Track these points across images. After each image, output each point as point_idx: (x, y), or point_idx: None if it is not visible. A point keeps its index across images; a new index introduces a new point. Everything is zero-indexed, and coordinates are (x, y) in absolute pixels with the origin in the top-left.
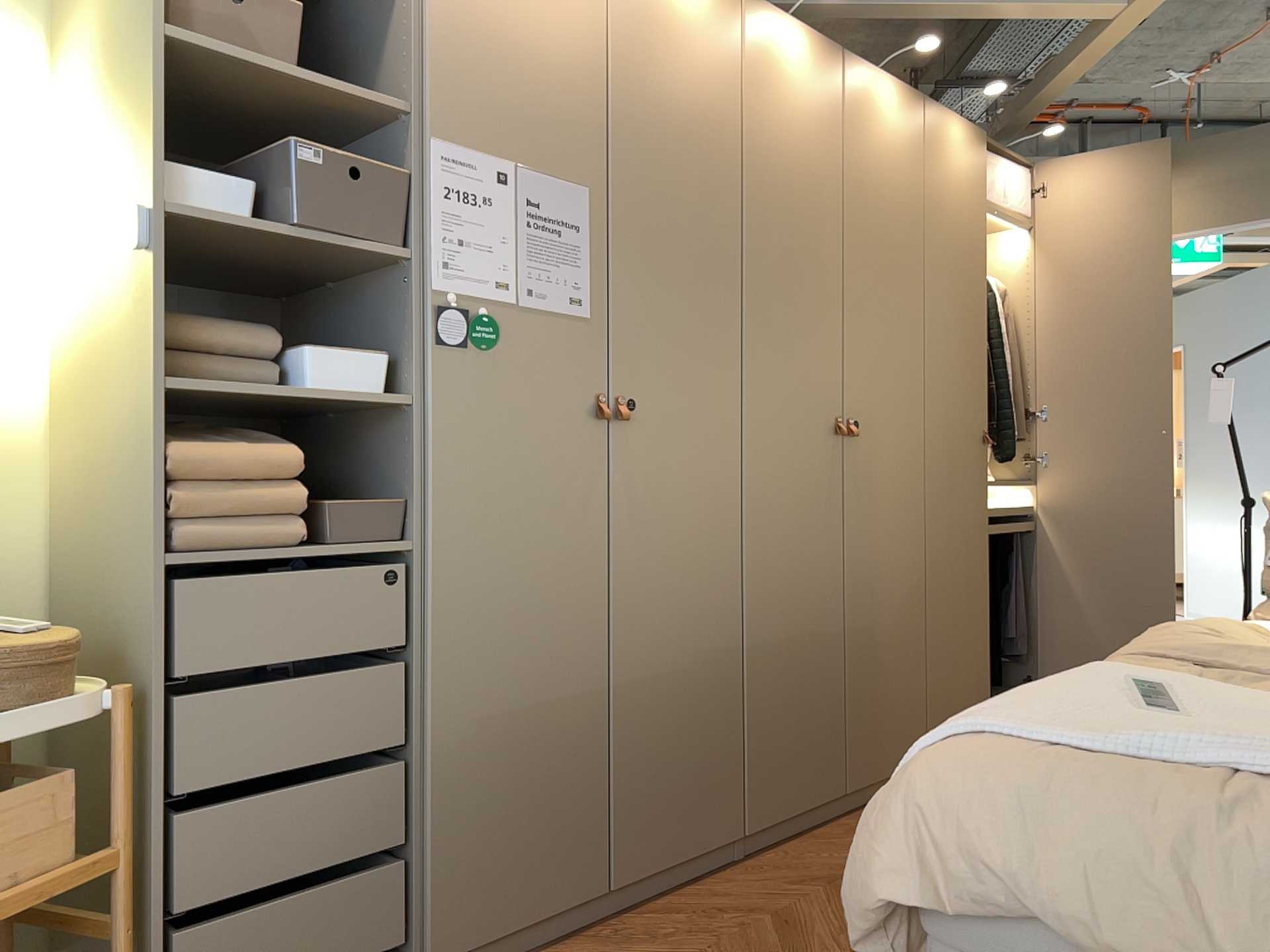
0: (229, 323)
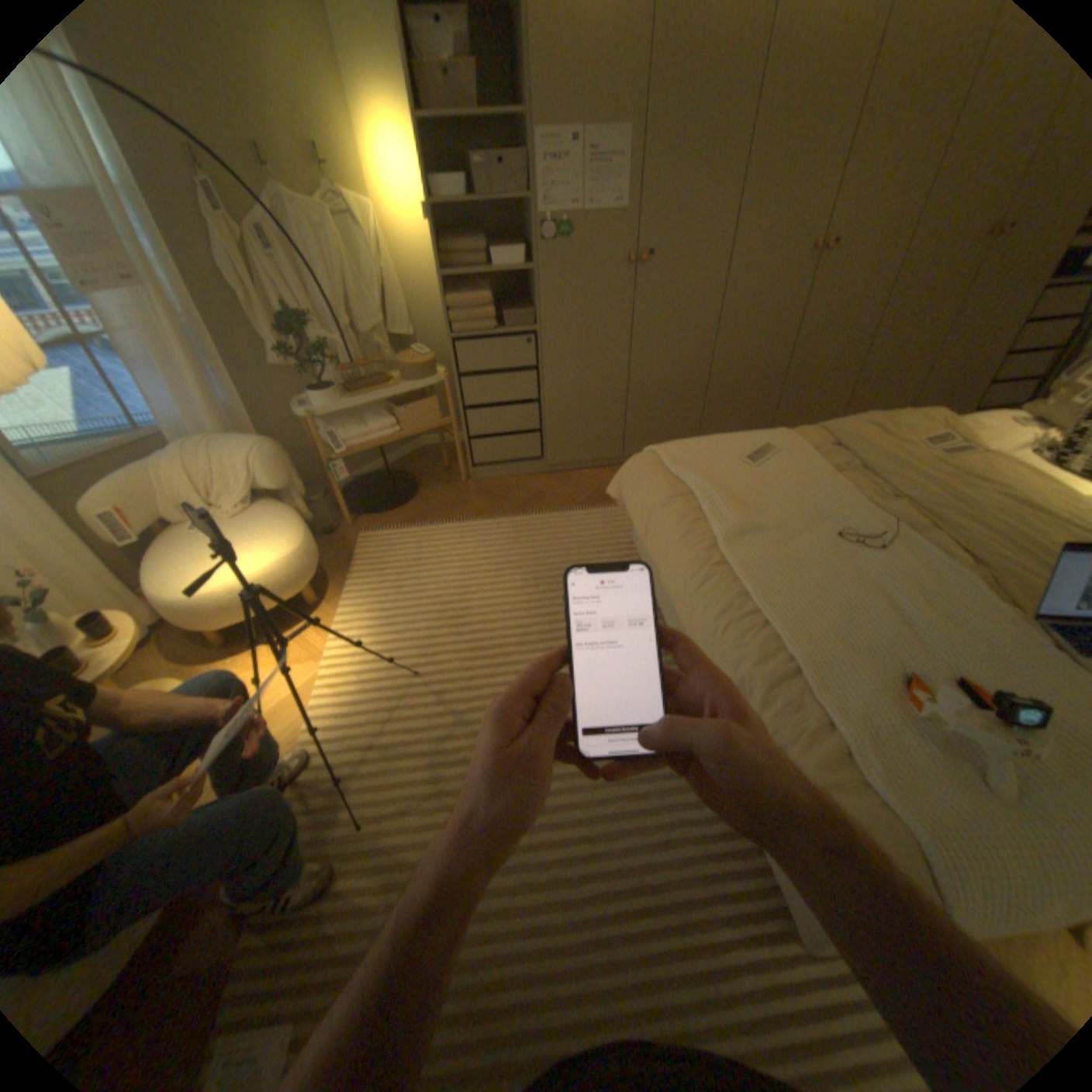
0: (467, 239)
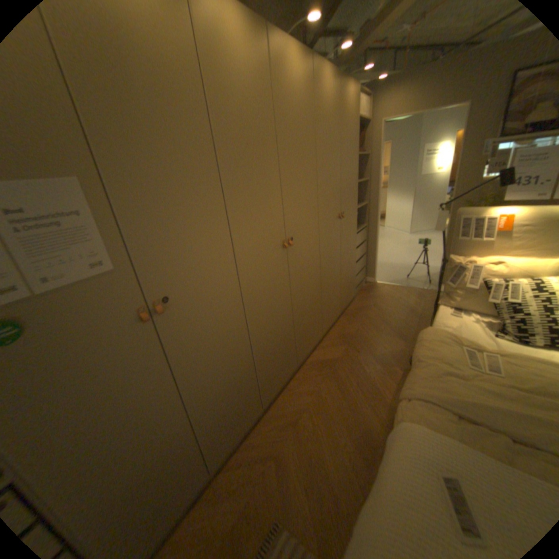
0: None
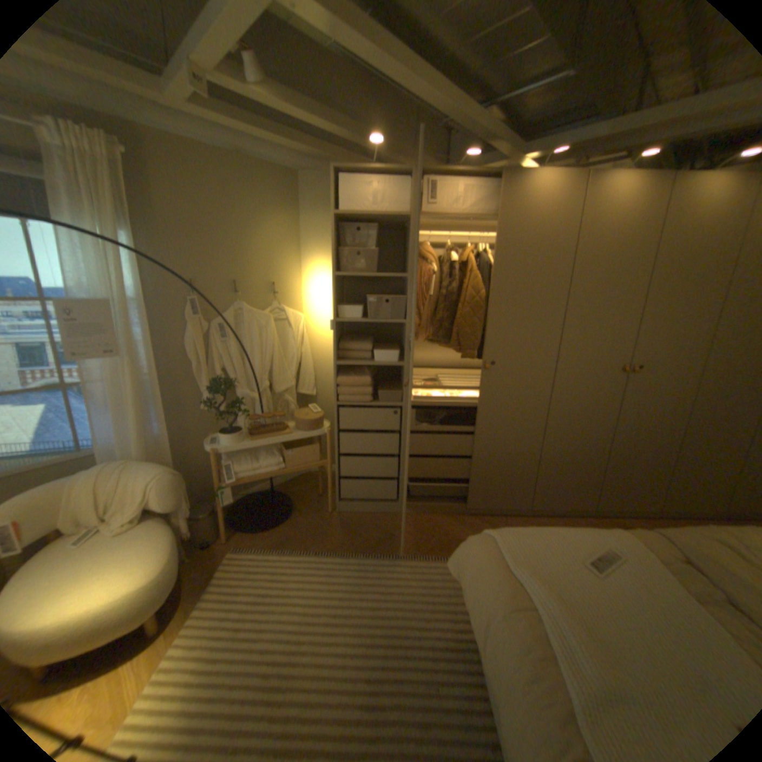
0: (359, 342)
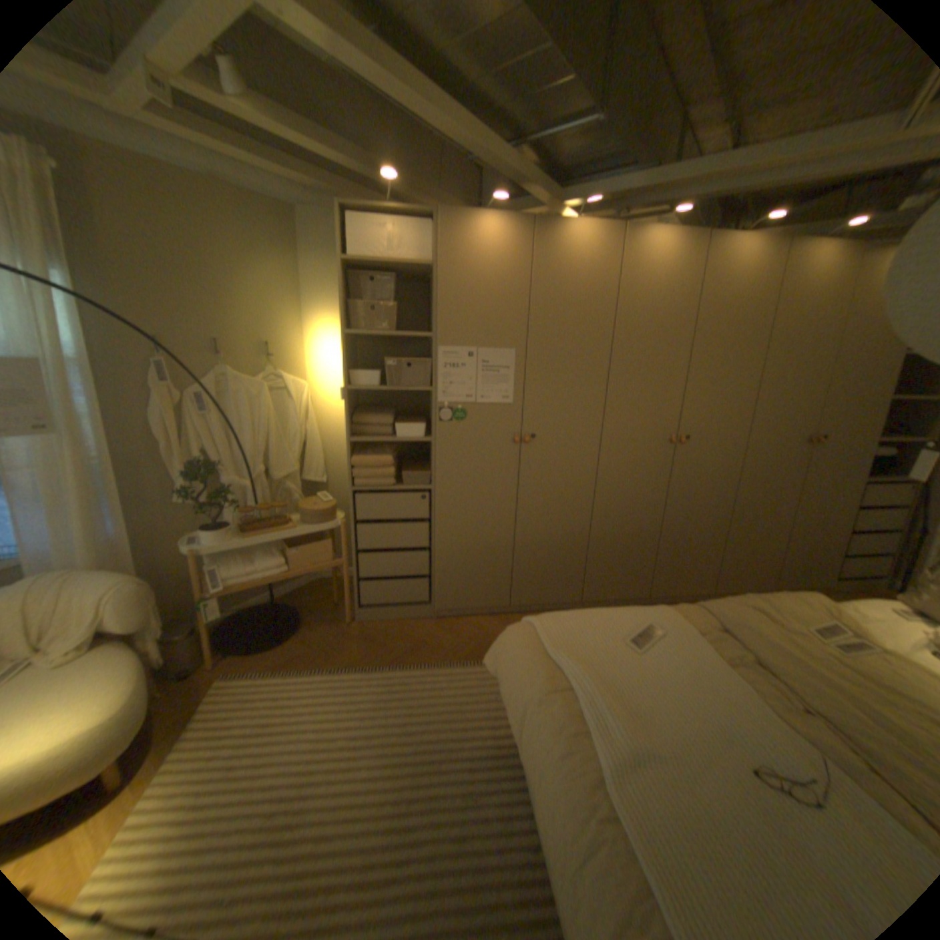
0: (378, 415)
